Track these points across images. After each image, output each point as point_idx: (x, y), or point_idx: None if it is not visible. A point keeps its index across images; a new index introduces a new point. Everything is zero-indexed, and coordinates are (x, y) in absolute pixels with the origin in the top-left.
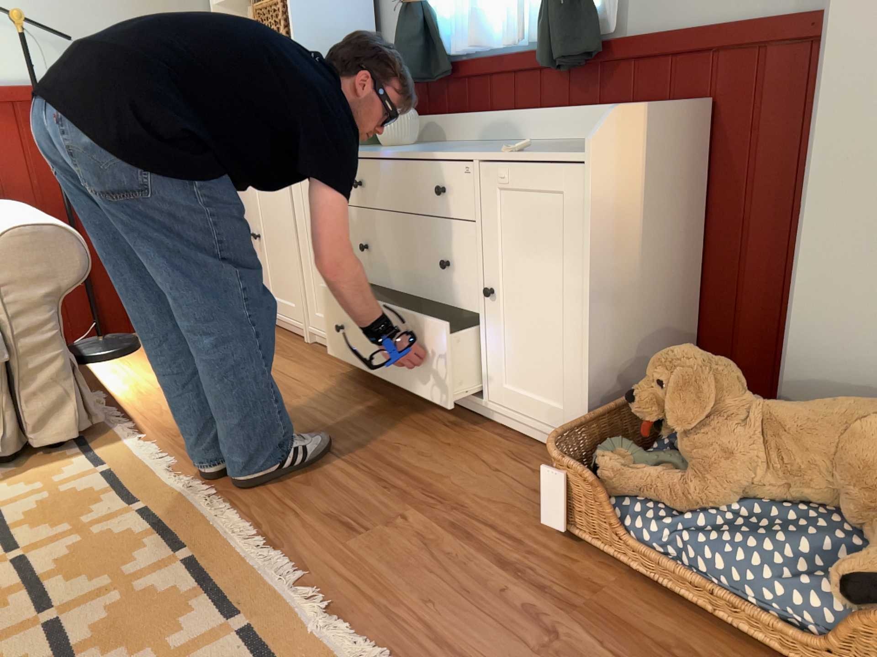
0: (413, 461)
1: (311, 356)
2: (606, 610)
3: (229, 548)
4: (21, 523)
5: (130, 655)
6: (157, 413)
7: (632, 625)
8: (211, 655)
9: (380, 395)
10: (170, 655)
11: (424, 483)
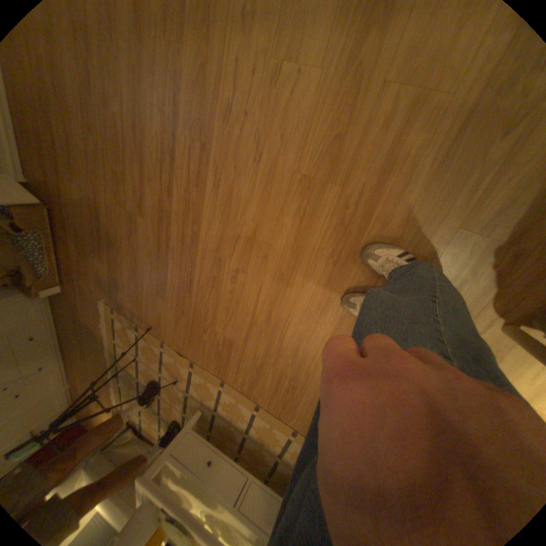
0: (67, 329)
1: (66, 380)
2: (63, 270)
3: (104, 356)
4: (132, 407)
5: (125, 357)
6: (103, 407)
7: (62, 265)
8: (115, 342)
9: (61, 350)
10: (120, 350)
11: (69, 323)
